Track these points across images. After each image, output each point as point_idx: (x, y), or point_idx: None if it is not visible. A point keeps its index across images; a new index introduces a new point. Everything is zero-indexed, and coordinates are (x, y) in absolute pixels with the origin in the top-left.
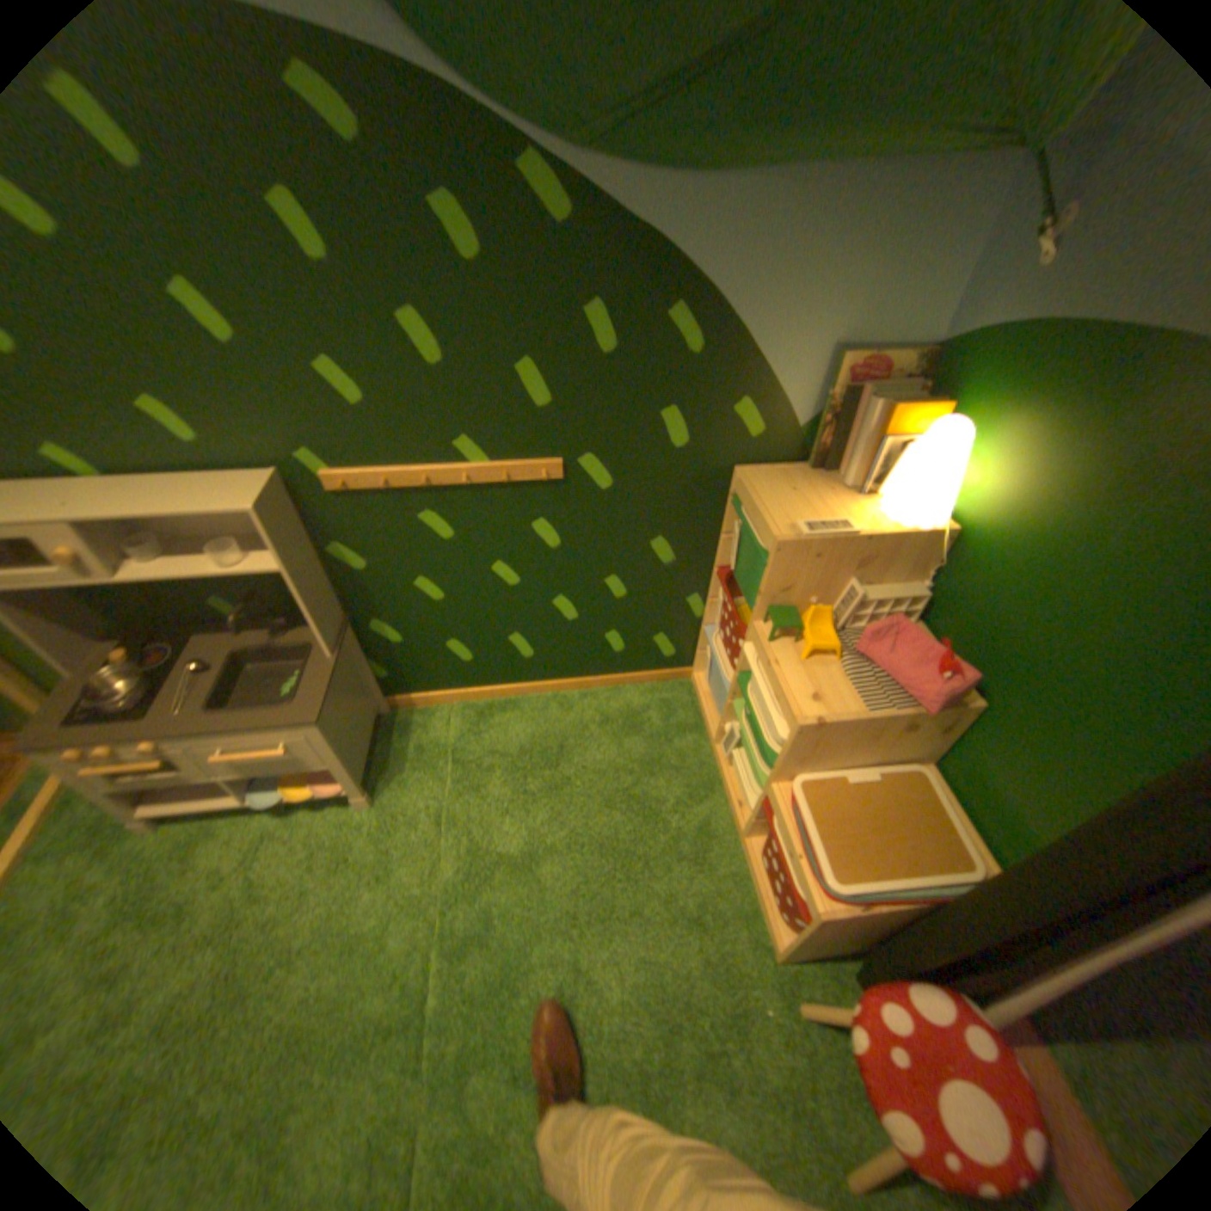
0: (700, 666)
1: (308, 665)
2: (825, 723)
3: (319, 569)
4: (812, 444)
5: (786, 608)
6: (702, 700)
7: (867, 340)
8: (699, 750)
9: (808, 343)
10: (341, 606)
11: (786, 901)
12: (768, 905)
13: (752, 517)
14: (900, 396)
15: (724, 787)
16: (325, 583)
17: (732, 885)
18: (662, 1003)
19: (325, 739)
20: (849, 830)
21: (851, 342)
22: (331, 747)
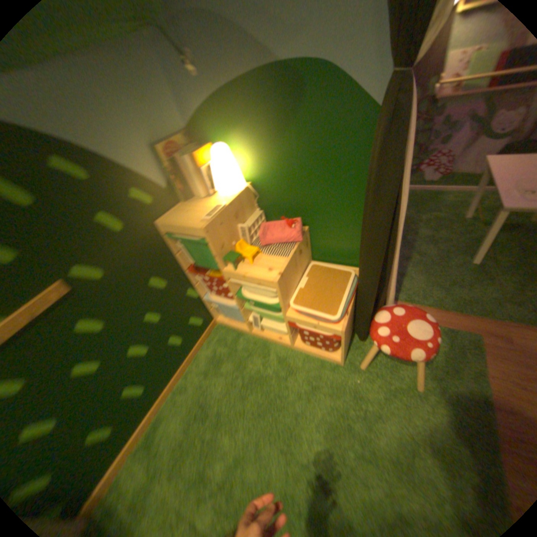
0: (216, 313)
1: None
2: (281, 272)
3: None
4: (176, 192)
5: (229, 252)
6: (229, 323)
7: (160, 137)
8: (248, 339)
9: (138, 148)
10: None
11: (326, 342)
12: (321, 353)
13: (183, 231)
14: (191, 151)
15: (269, 339)
16: None
17: (306, 362)
18: (335, 426)
19: None
20: (318, 298)
21: (155, 140)
22: None
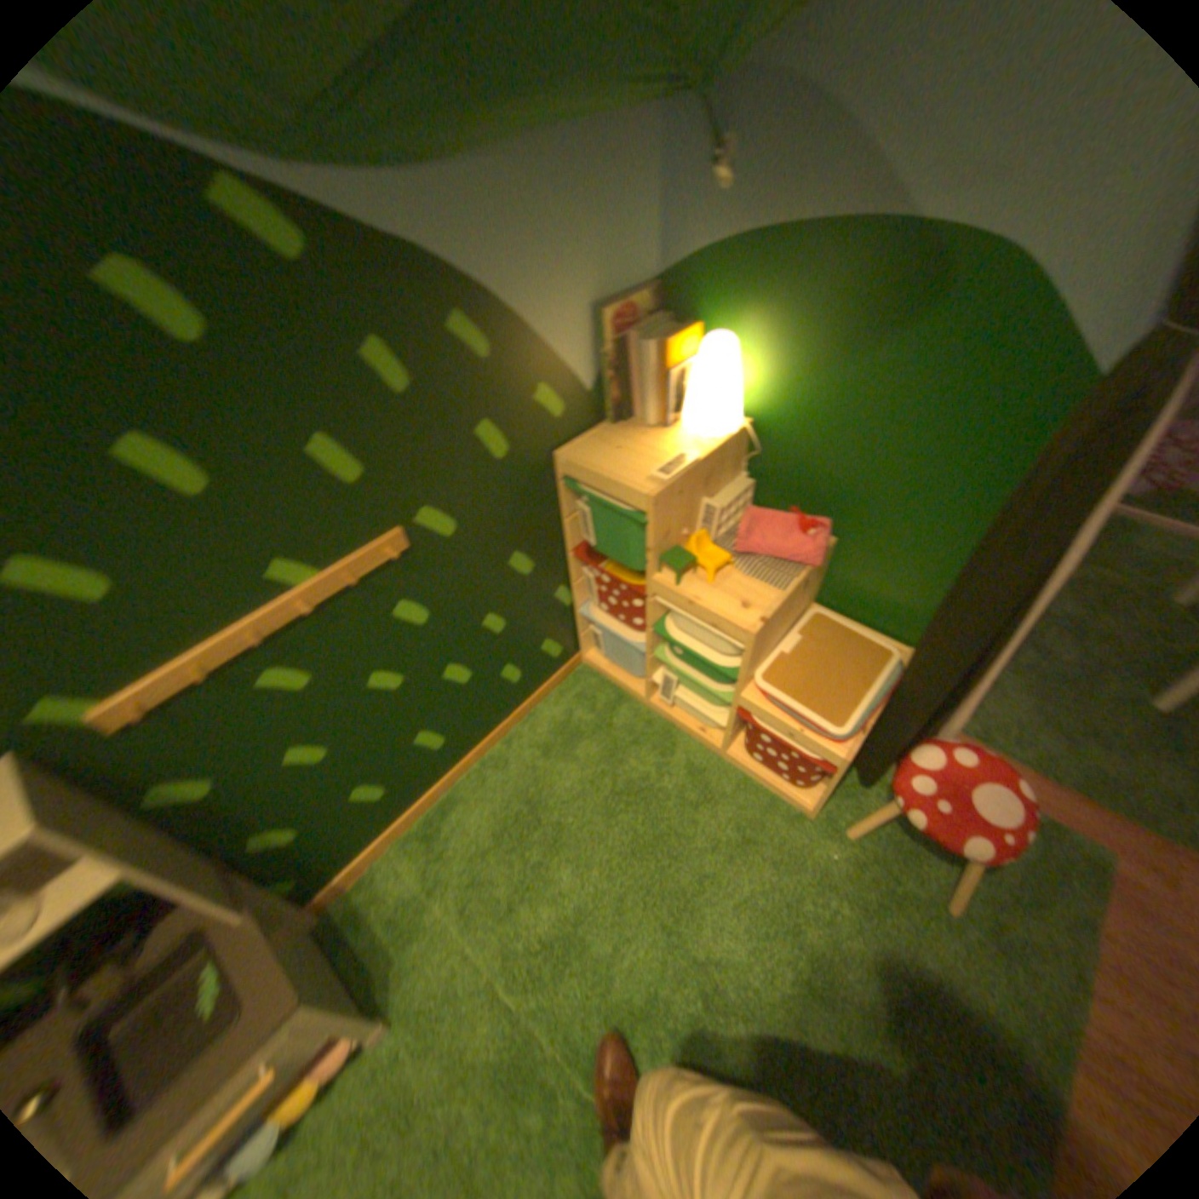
0: (587, 644)
1: (221, 949)
2: (766, 619)
3: (147, 831)
4: (603, 402)
5: (672, 549)
6: (608, 671)
7: (612, 293)
8: (637, 713)
9: (572, 311)
10: (199, 852)
11: (798, 770)
12: (777, 784)
13: (604, 487)
14: (660, 332)
15: (678, 726)
16: (165, 841)
17: (742, 792)
18: (771, 922)
19: (316, 1005)
20: (813, 686)
21: (603, 298)
22: (325, 1006)
